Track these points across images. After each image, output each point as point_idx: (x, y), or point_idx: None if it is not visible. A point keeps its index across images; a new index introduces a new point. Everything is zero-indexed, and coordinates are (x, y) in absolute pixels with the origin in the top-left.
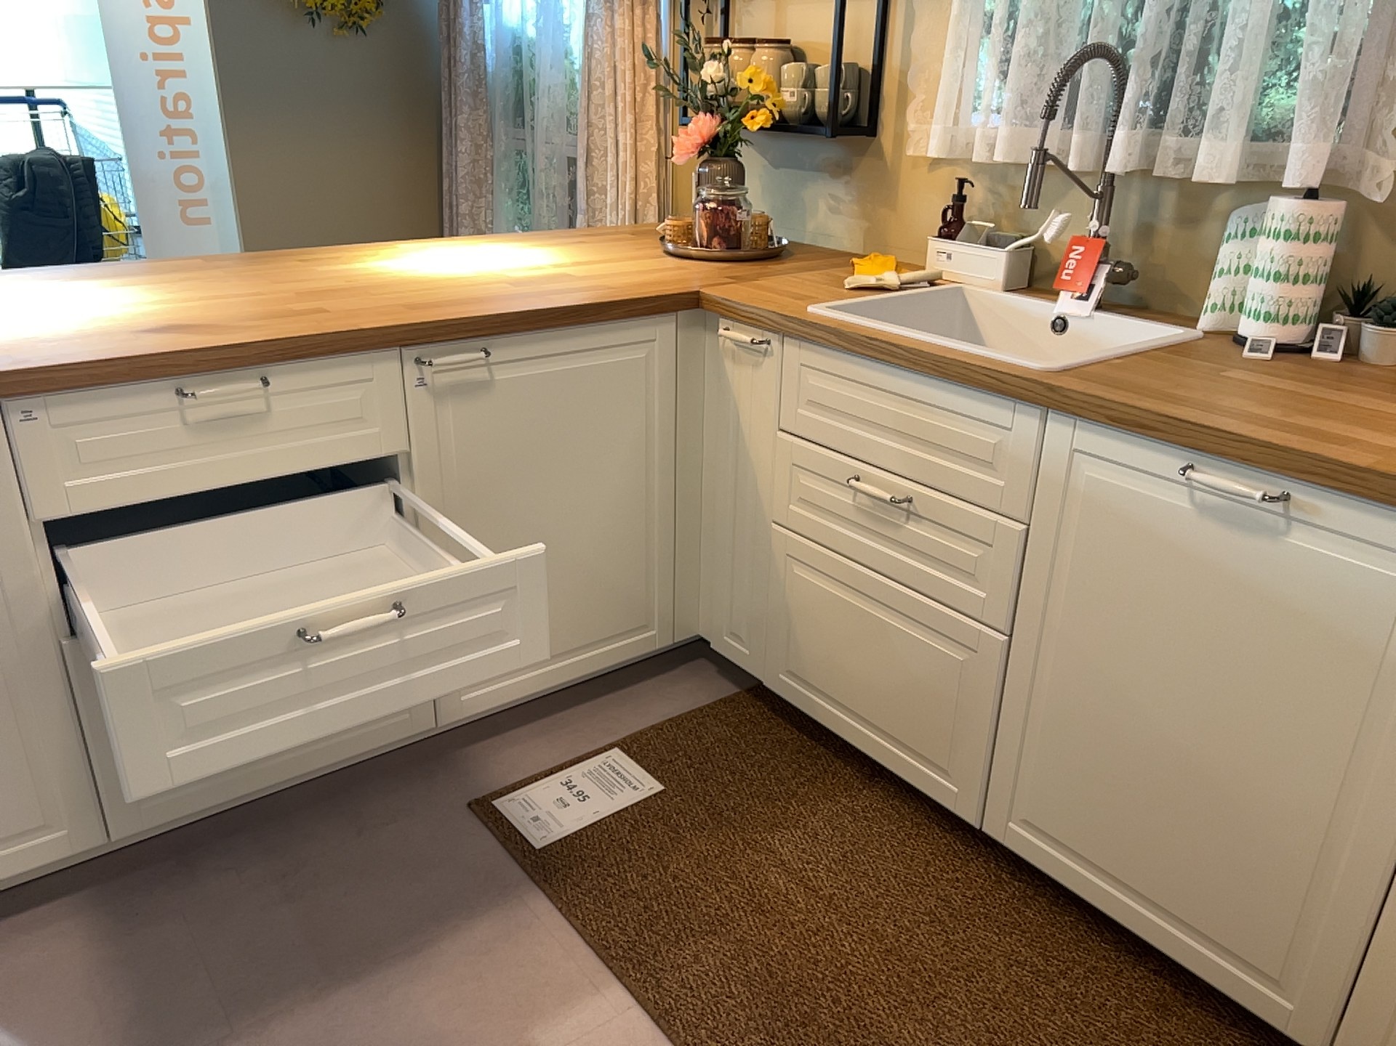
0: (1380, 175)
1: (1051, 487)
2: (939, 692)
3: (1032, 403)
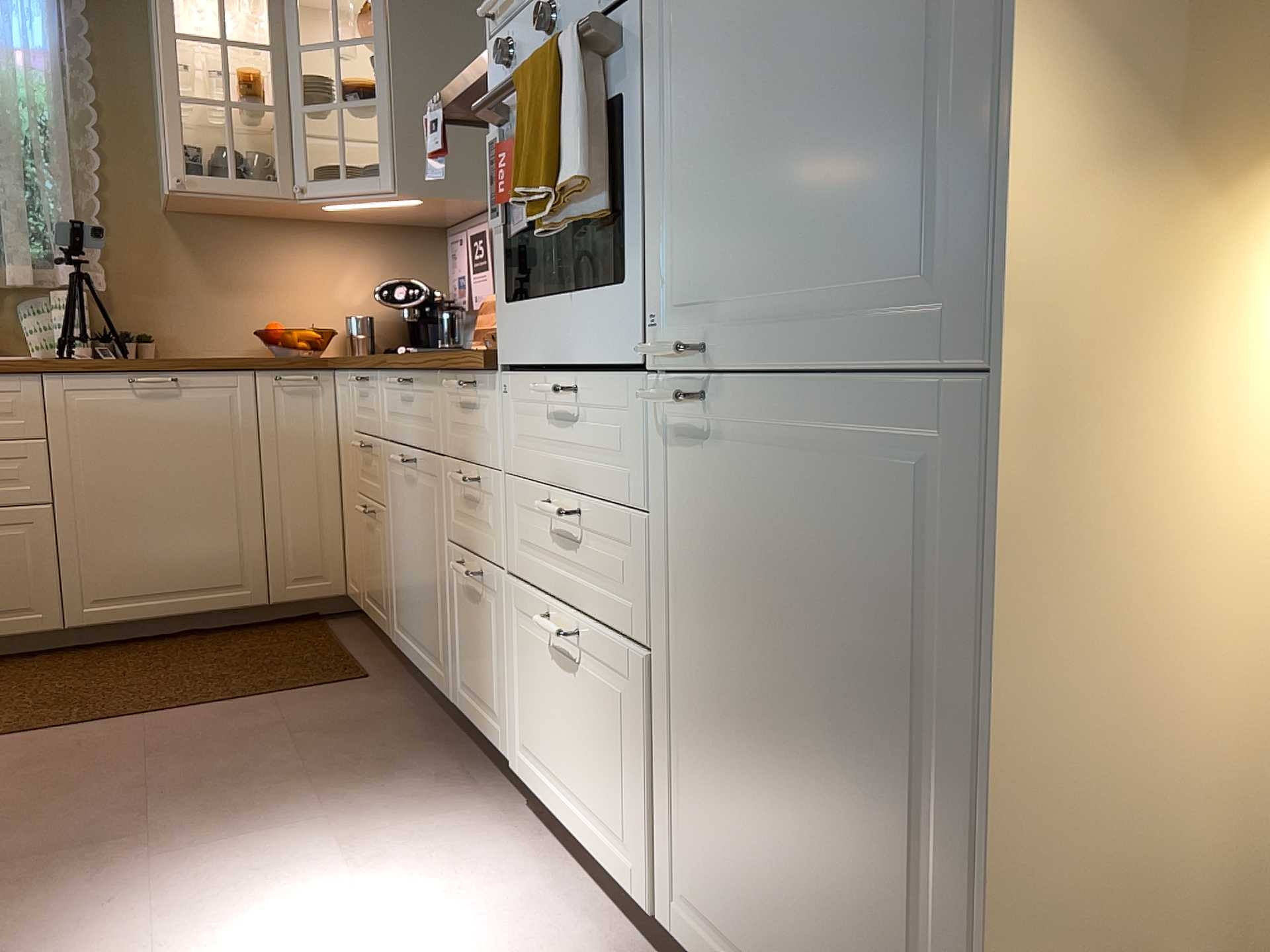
0: (101, 278)
1: (57, 412)
2: (10, 563)
3: (35, 372)
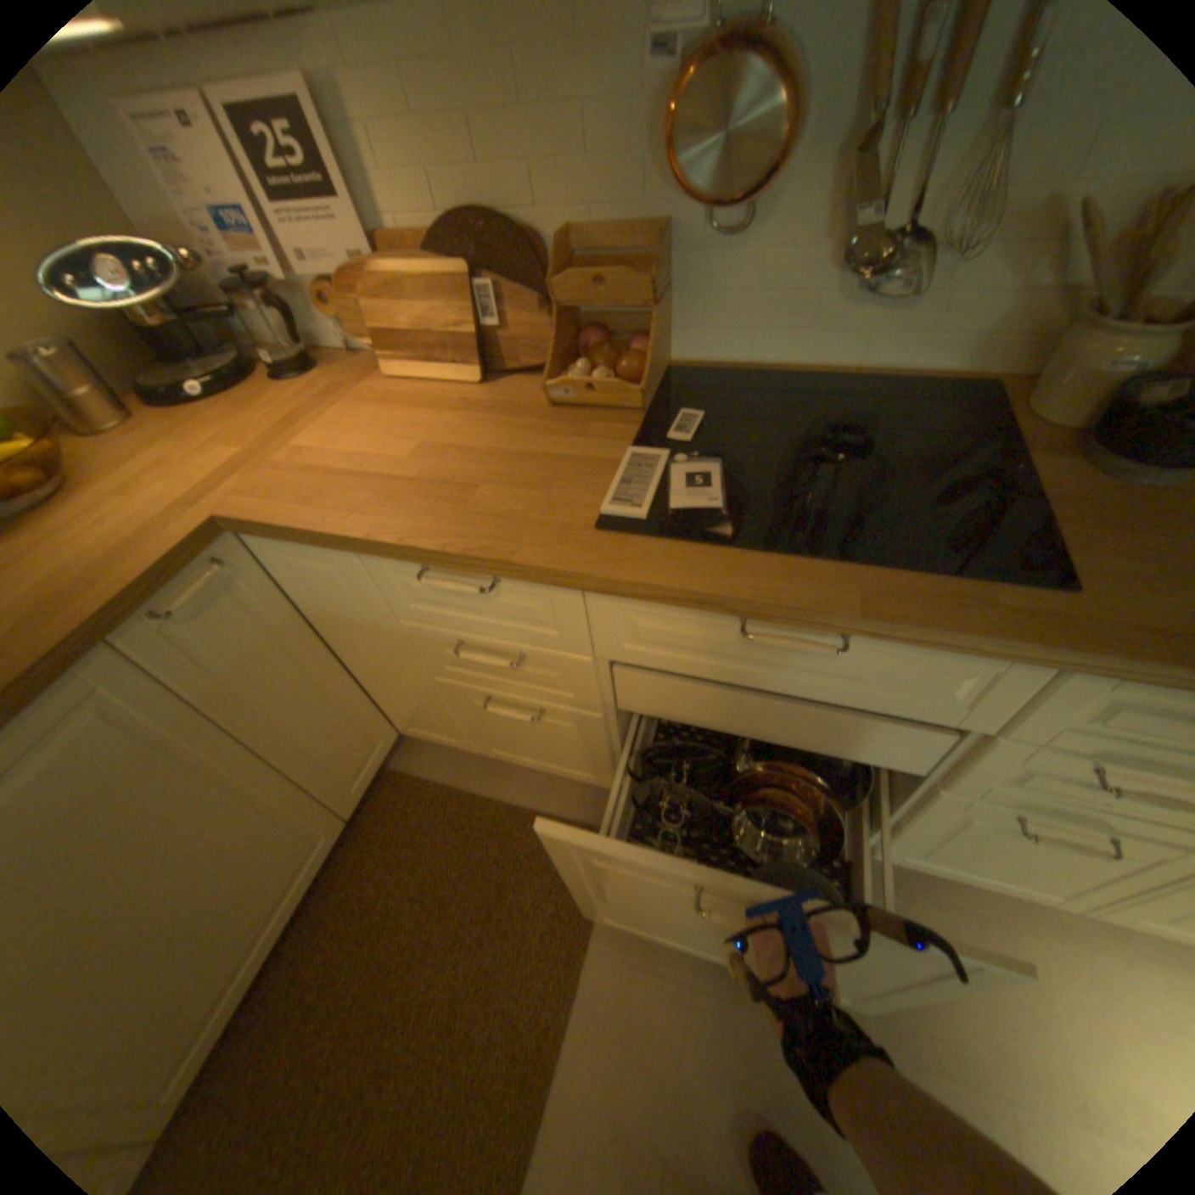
0: None
1: None
2: None
3: None
